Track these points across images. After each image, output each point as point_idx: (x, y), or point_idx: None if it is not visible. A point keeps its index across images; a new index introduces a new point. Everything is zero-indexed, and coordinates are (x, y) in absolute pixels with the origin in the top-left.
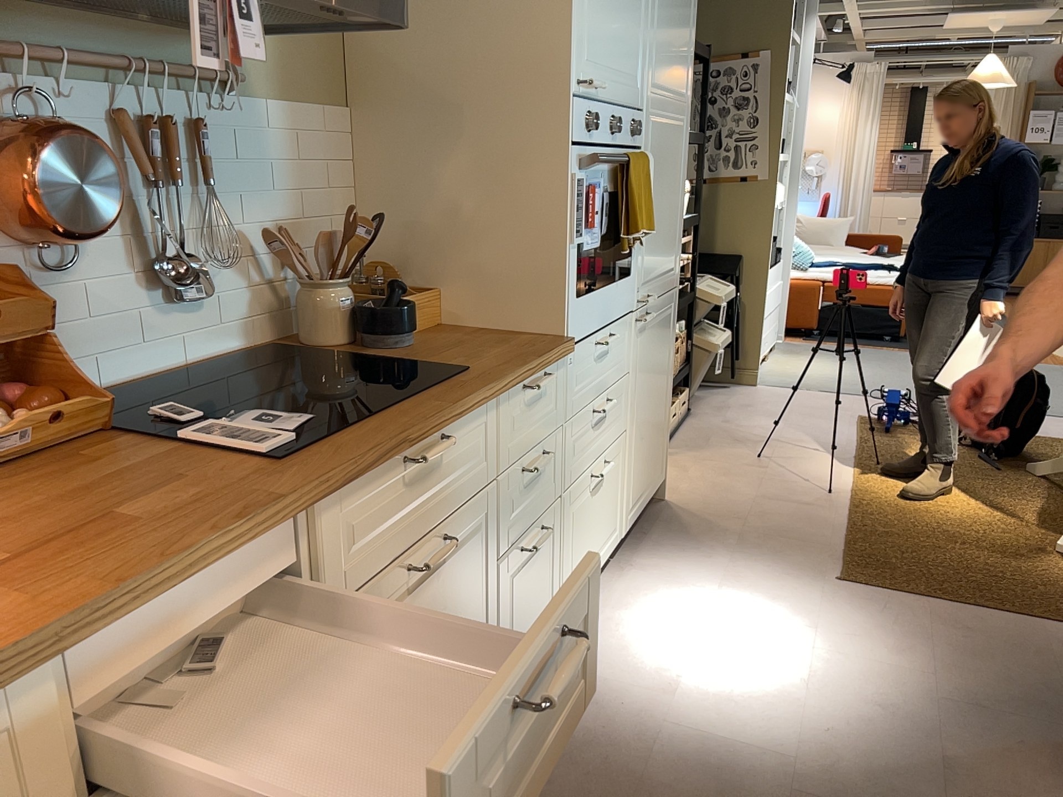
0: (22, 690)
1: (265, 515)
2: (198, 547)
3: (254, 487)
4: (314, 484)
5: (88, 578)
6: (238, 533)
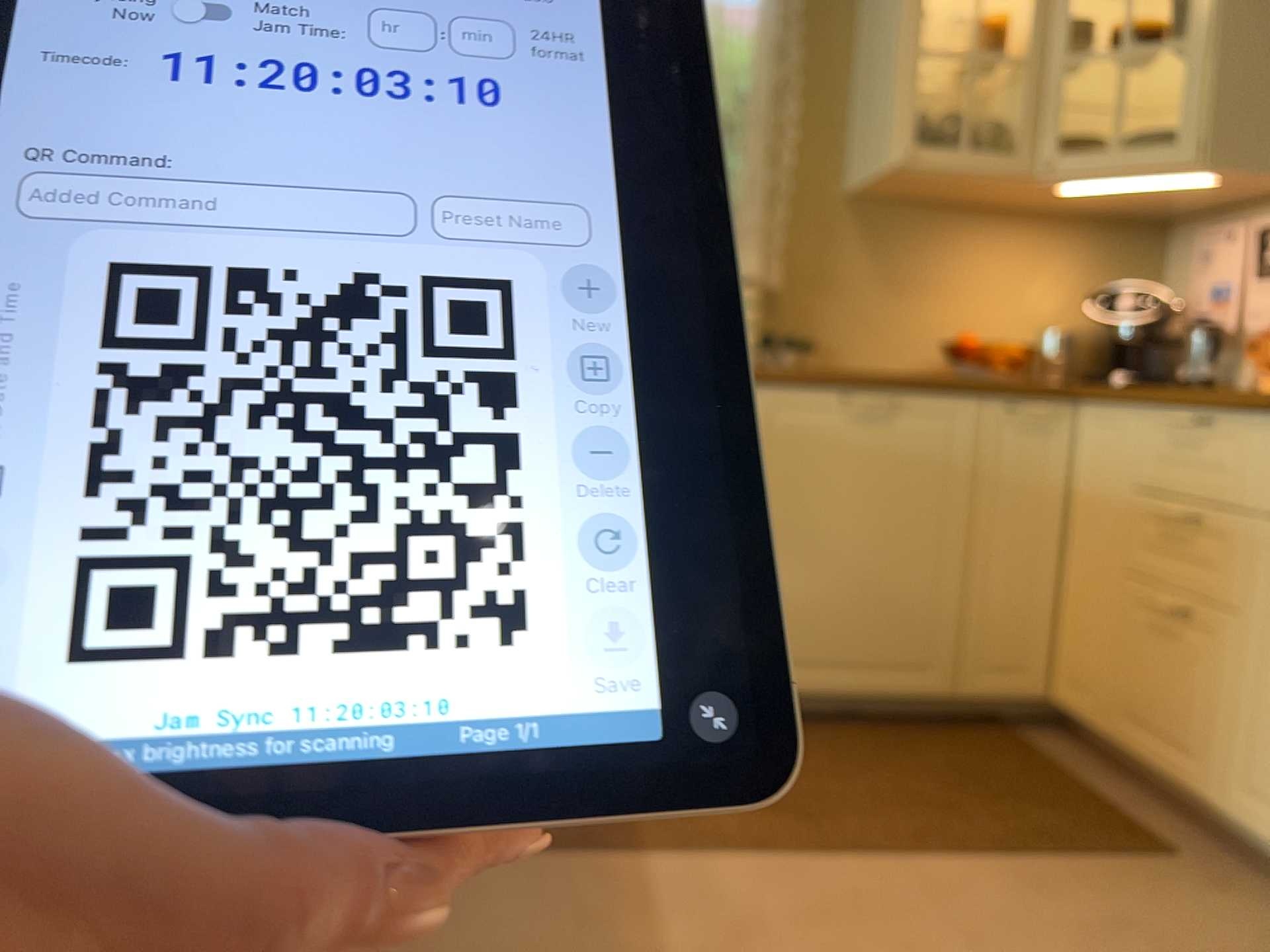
0: (1135, 414)
1: (1220, 396)
2: (1190, 393)
3: (1259, 391)
4: (1259, 397)
5: (1173, 388)
6: (1203, 396)
